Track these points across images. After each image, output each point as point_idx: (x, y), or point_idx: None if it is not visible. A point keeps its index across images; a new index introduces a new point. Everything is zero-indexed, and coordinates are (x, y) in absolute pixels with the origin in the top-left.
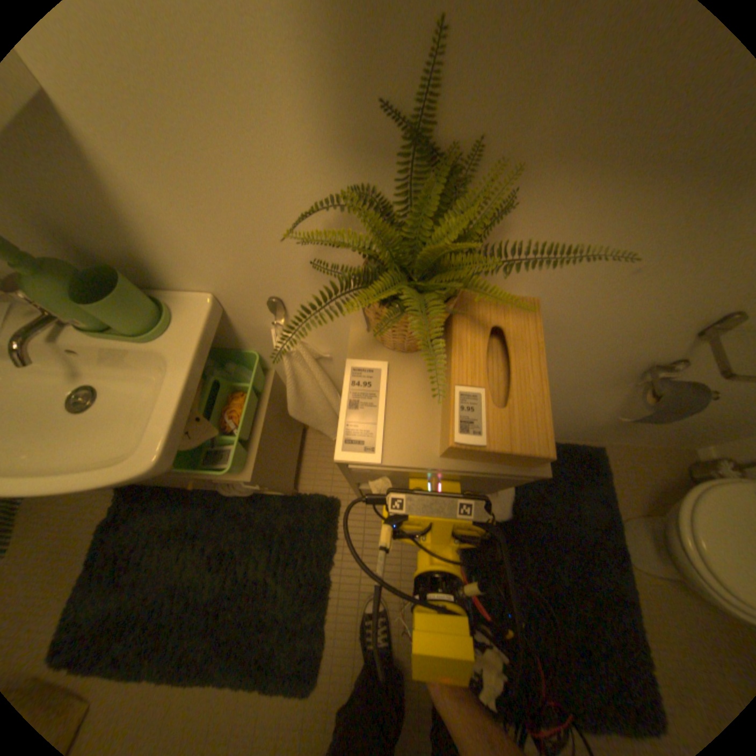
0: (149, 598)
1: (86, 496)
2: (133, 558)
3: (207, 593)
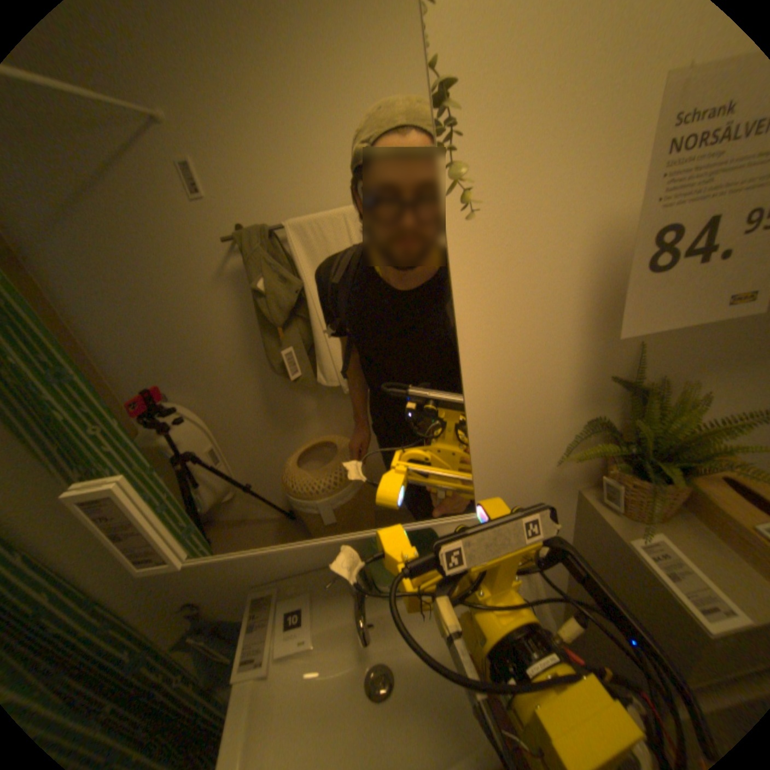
0: None
1: None
2: None
3: None
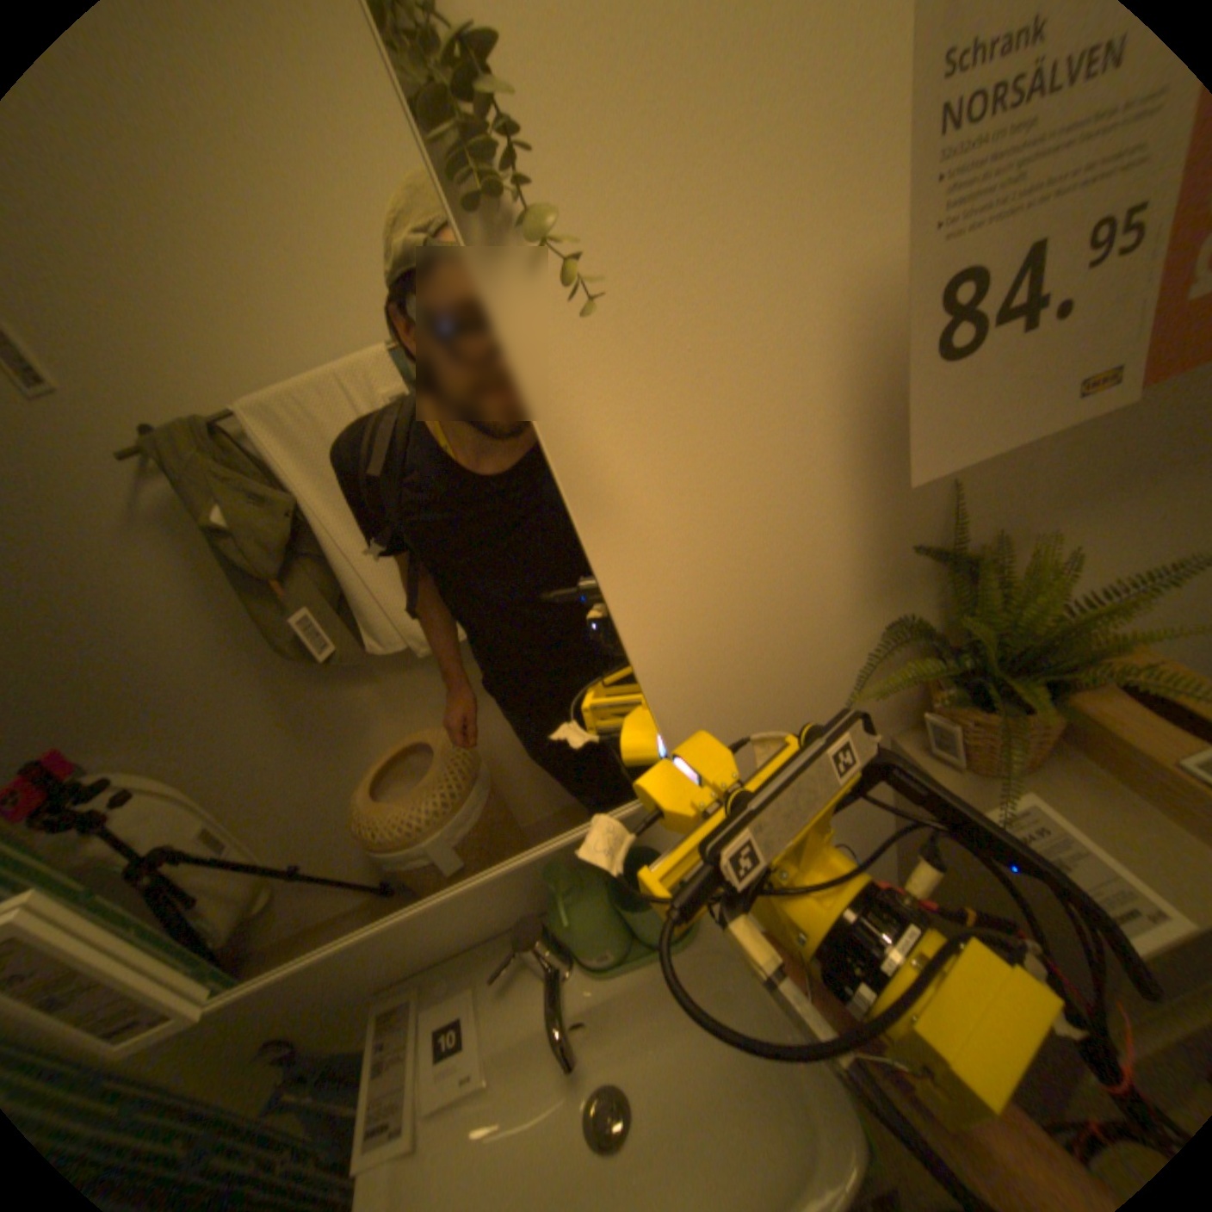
0: None
1: None
2: None
3: None
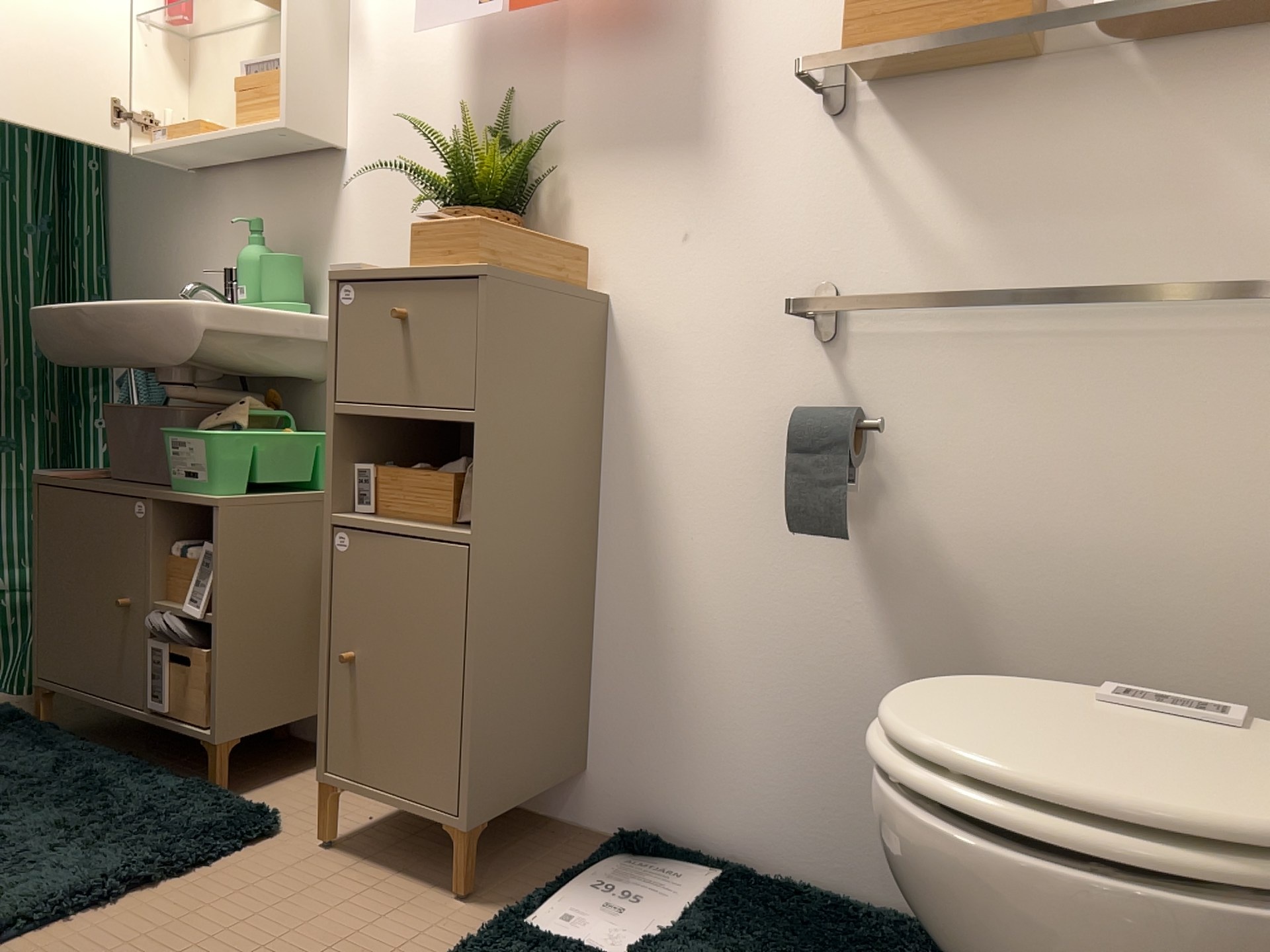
0: None
1: None
2: None
3: None
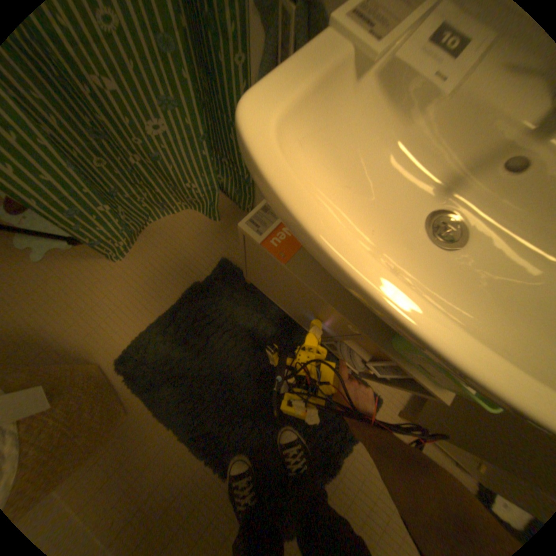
0: (206, 370)
1: (195, 253)
2: (209, 330)
3: (250, 401)
